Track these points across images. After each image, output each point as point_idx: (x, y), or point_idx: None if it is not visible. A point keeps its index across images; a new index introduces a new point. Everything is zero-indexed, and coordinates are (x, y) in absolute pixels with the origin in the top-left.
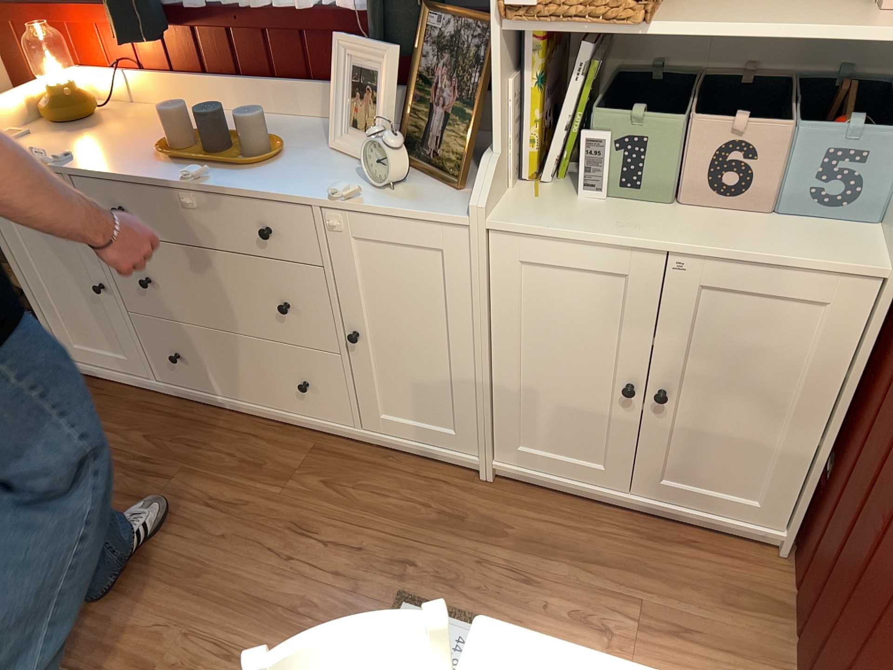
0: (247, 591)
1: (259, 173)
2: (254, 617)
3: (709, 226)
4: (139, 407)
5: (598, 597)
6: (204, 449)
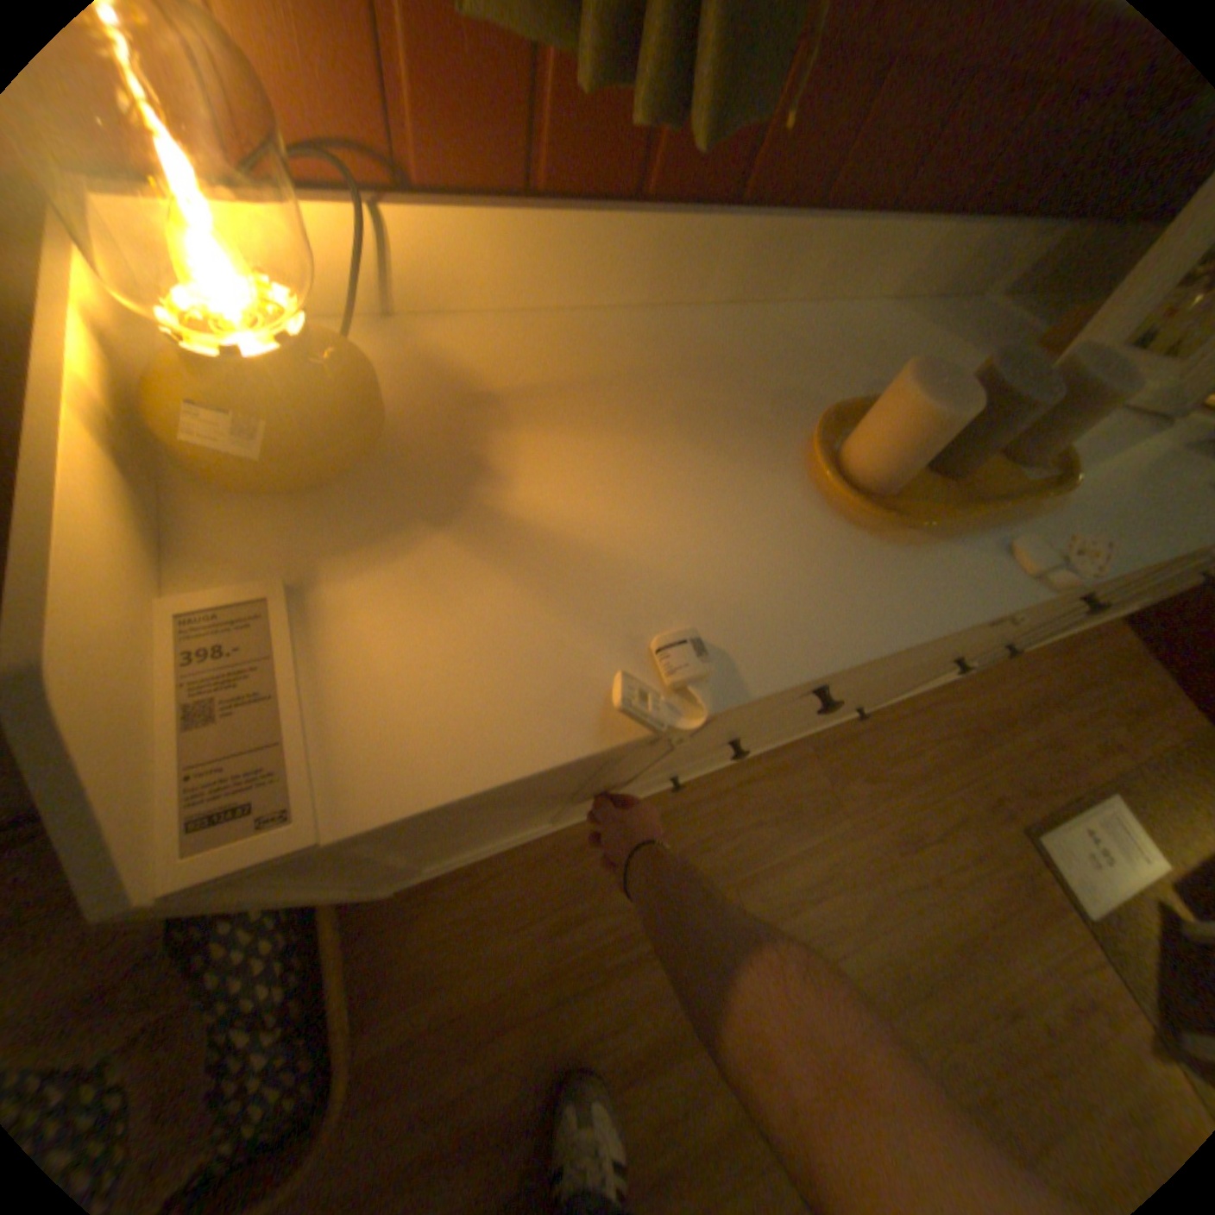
0: (950, 947)
1: (1092, 501)
2: (982, 962)
3: None
4: (566, 855)
5: (1092, 727)
6: (723, 842)
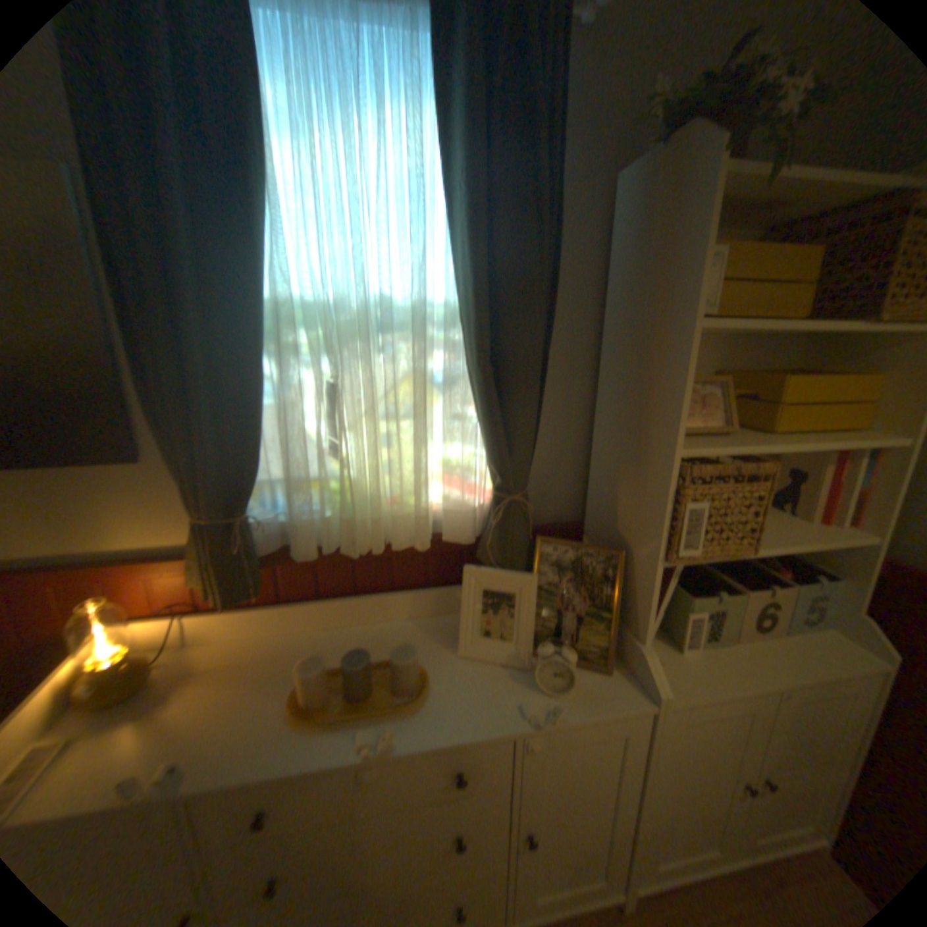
0: None
1: (431, 717)
2: None
3: (777, 662)
4: None
5: None
6: None
